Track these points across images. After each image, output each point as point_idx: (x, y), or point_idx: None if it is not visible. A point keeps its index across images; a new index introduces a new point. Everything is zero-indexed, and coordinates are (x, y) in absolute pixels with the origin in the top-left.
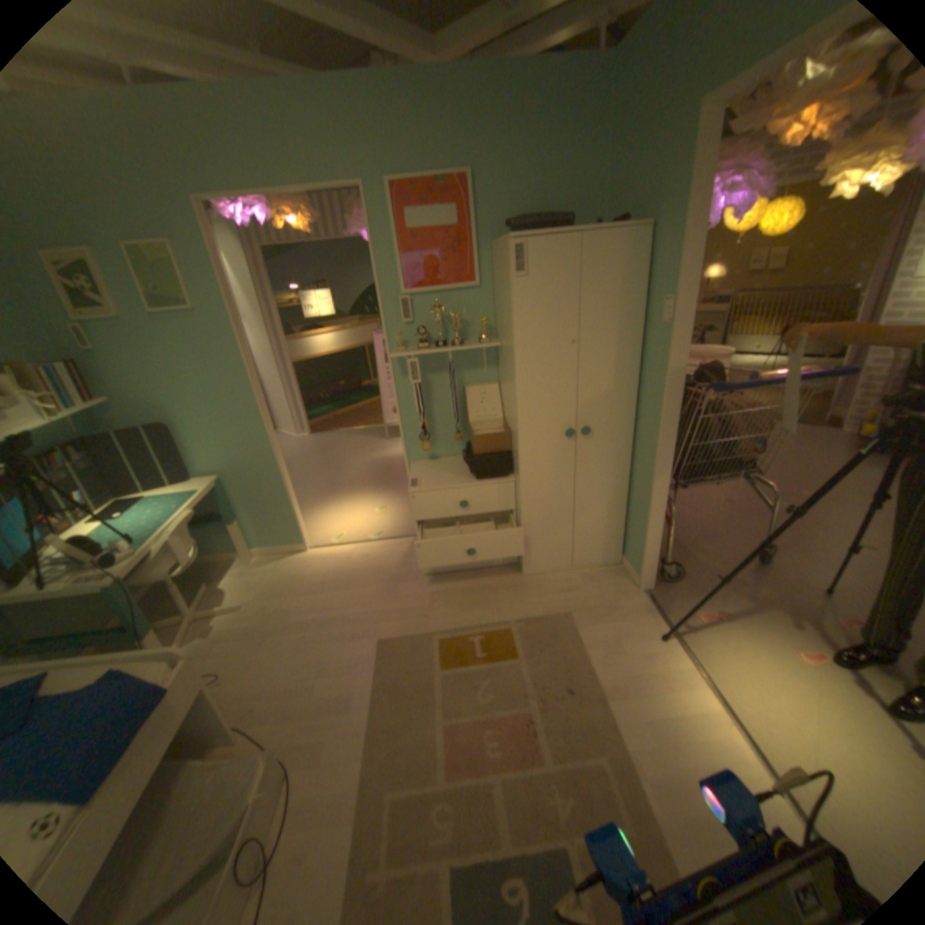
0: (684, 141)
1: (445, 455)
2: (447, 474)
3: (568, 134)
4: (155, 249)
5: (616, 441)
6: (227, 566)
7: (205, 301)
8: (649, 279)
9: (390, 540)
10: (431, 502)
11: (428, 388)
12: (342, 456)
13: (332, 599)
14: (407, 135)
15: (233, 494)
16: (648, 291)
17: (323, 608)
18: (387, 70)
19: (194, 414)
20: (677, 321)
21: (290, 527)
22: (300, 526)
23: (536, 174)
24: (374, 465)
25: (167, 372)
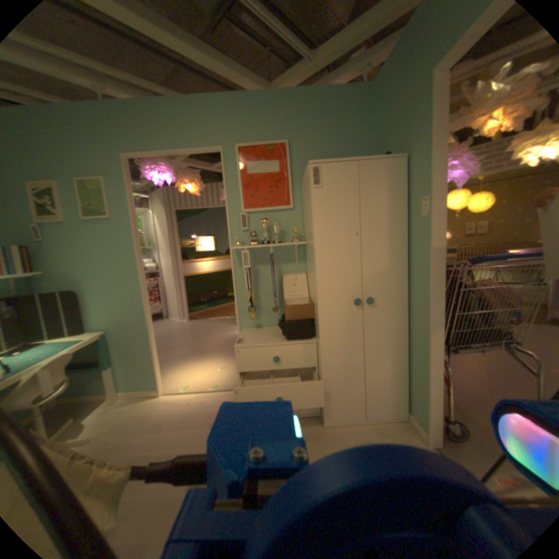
0: (423, 99)
1: (267, 325)
2: (266, 337)
3: (347, 123)
4: (92, 181)
5: (394, 311)
6: (95, 406)
7: (117, 213)
8: (408, 192)
9: (222, 392)
10: (250, 357)
11: (256, 274)
12: (204, 334)
13: (163, 439)
14: (250, 123)
15: (111, 347)
16: (408, 200)
17: (153, 446)
18: (241, 91)
19: (95, 286)
20: (434, 211)
21: (148, 376)
22: (155, 376)
23: (328, 144)
24: (223, 340)
25: (84, 258)
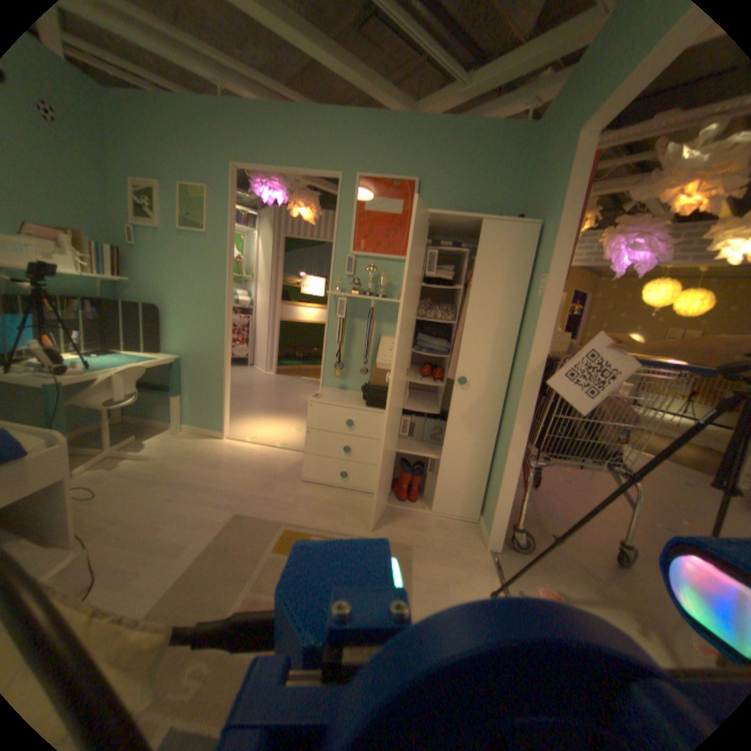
0: (567, 161)
1: (352, 389)
2: (346, 399)
3: (495, 169)
4: (196, 190)
5: (488, 399)
6: (159, 432)
7: (216, 230)
8: (534, 266)
9: (290, 451)
10: (323, 415)
11: (352, 330)
12: (289, 392)
13: (219, 476)
14: (380, 151)
15: (185, 375)
16: (532, 276)
17: (208, 479)
18: (376, 111)
19: (180, 306)
20: (546, 292)
21: (216, 415)
22: (224, 416)
23: (467, 192)
24: None
25: (174, 273)
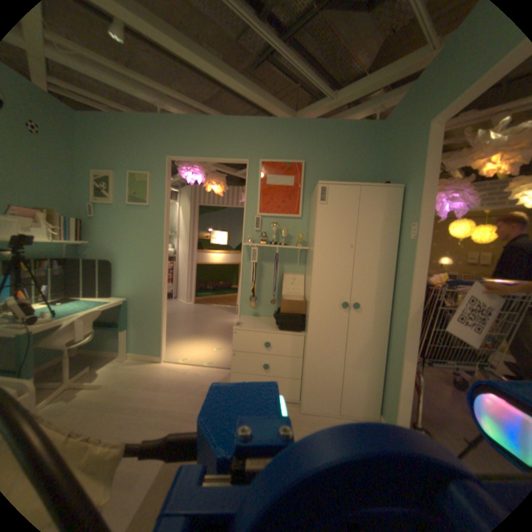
0: (421, 143)
1: (264, 315)
2: (261, 324)
3: (358, 152)
4: (142, 176)
5: (378, 318)
6: (109, 361)
7: (156, 203)
8: (402, 216)
9: (216, 369)
10: (246, 339)
11: (261, 270)
12: (207, 317)
13: (161, 397)
14: (275, 144)
15: (131, 313)
16: (401, 223)
17: (153, 402)
18: (271, 118)
19: (128, 260)
20: (421, 236)
21: (156, 343)
22: (162, 344)
23: (339, 168)
24: (223, 325)
25: (124, 235)
